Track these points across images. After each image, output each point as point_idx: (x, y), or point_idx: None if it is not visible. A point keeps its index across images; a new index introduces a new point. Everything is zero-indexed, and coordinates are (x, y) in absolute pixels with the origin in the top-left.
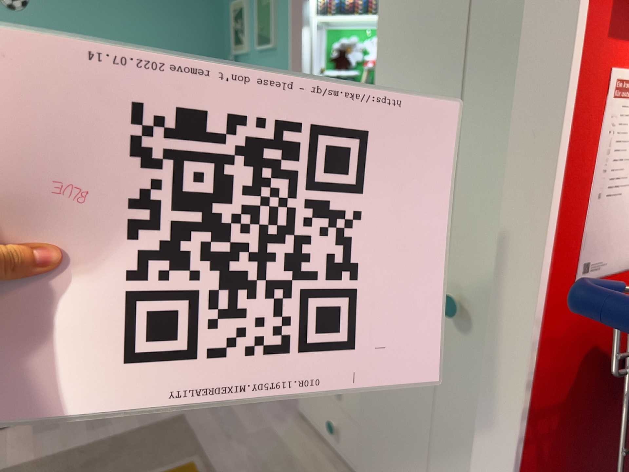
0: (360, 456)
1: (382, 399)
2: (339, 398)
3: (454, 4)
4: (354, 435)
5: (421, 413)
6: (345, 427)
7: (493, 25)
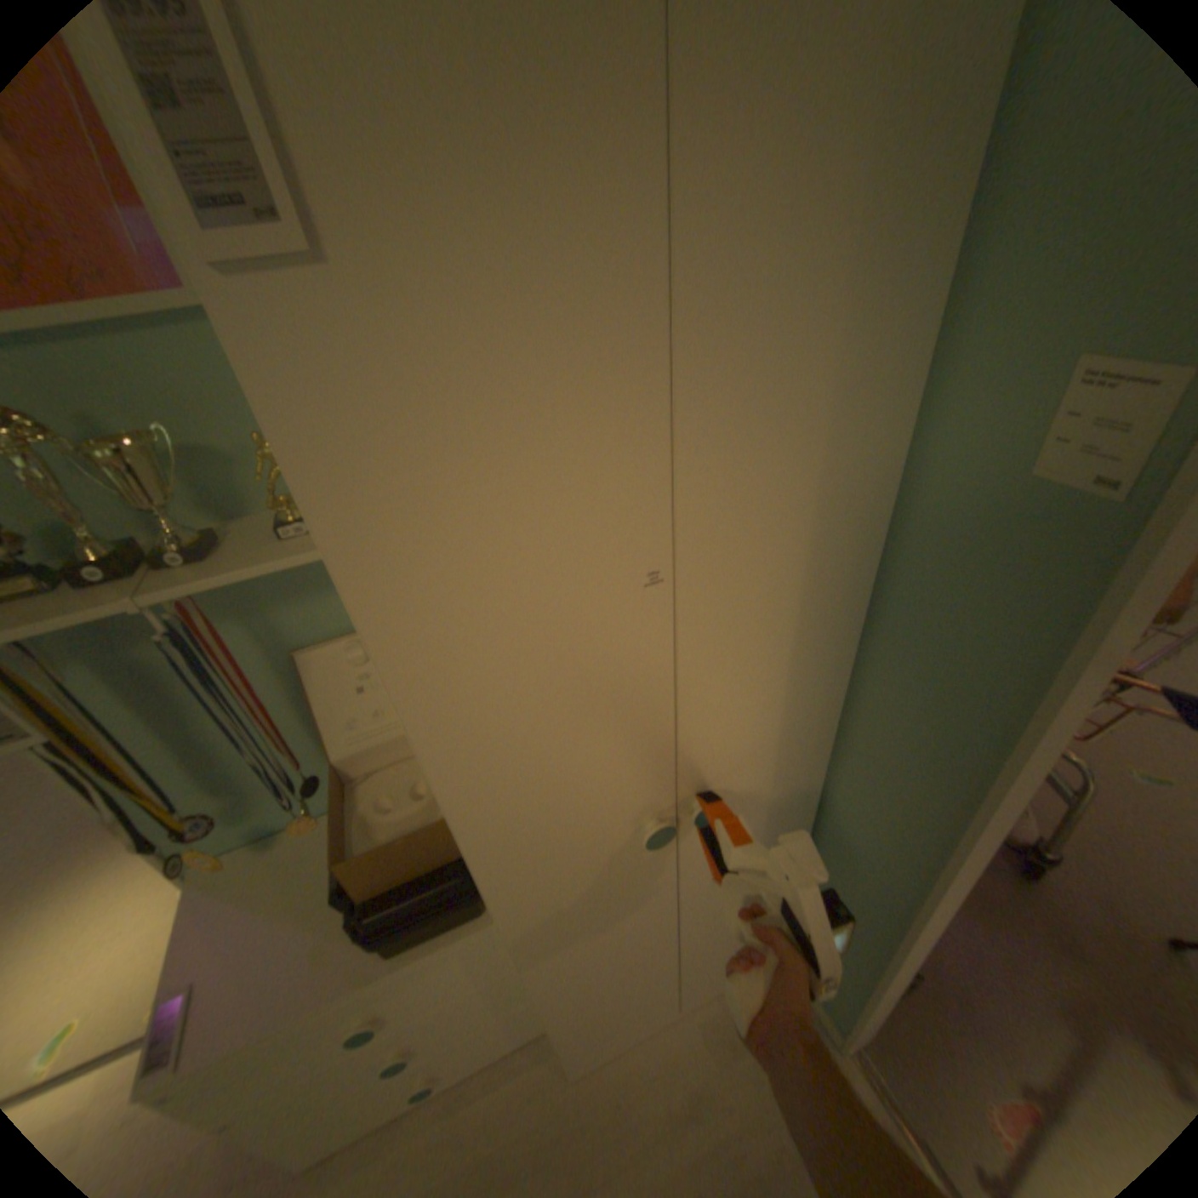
0: (560, 1049)
1: (585, 980)
2: (406, 1061)
3: (631, 391)
4: (466, 1048)
5: (658, 927)
6: (443, 1061)
7: (736, 428)
